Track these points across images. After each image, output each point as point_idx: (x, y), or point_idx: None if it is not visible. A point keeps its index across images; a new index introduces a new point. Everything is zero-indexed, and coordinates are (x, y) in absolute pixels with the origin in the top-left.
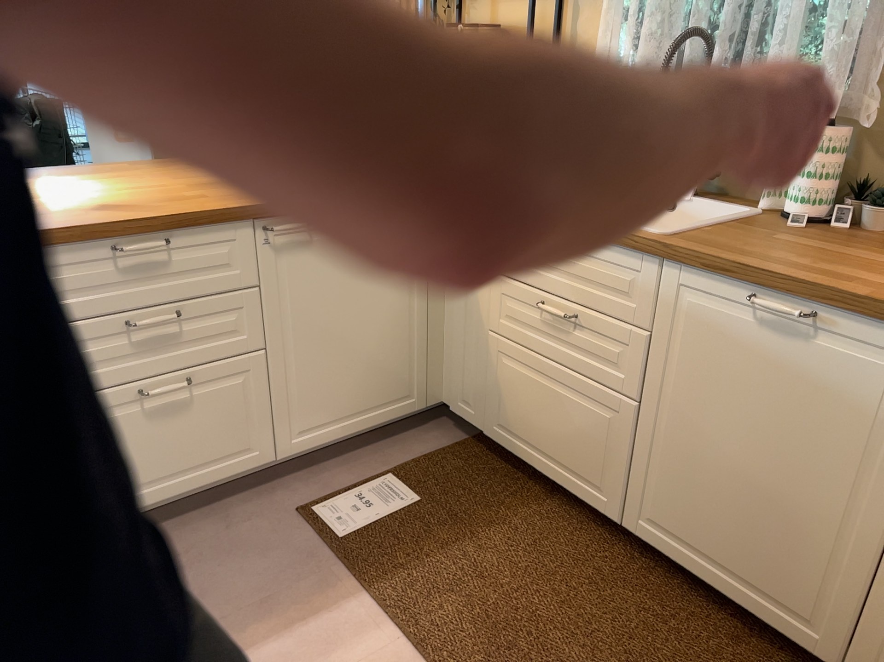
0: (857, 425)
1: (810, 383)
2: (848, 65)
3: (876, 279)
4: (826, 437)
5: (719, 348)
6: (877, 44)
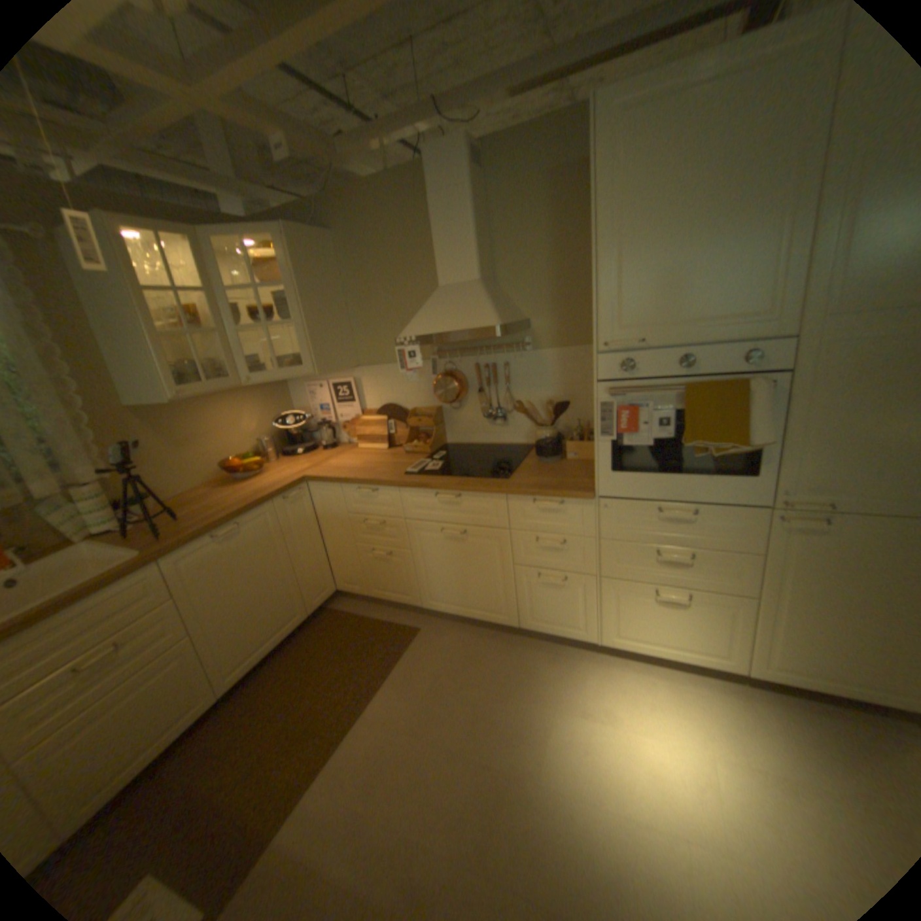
0: (267, 544)
1: (248, 546)
2: (79, 455)
3: (223, 506)
4: (263, 557)
5: (211, 569)
6: (69, 443)
